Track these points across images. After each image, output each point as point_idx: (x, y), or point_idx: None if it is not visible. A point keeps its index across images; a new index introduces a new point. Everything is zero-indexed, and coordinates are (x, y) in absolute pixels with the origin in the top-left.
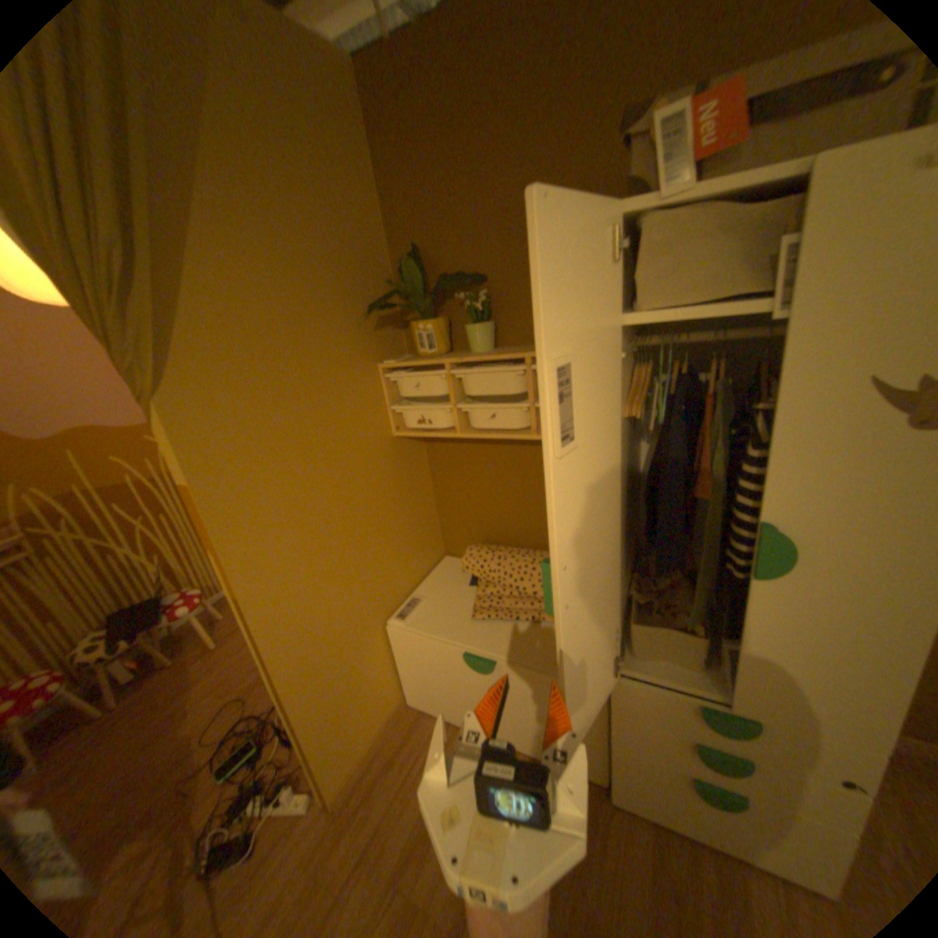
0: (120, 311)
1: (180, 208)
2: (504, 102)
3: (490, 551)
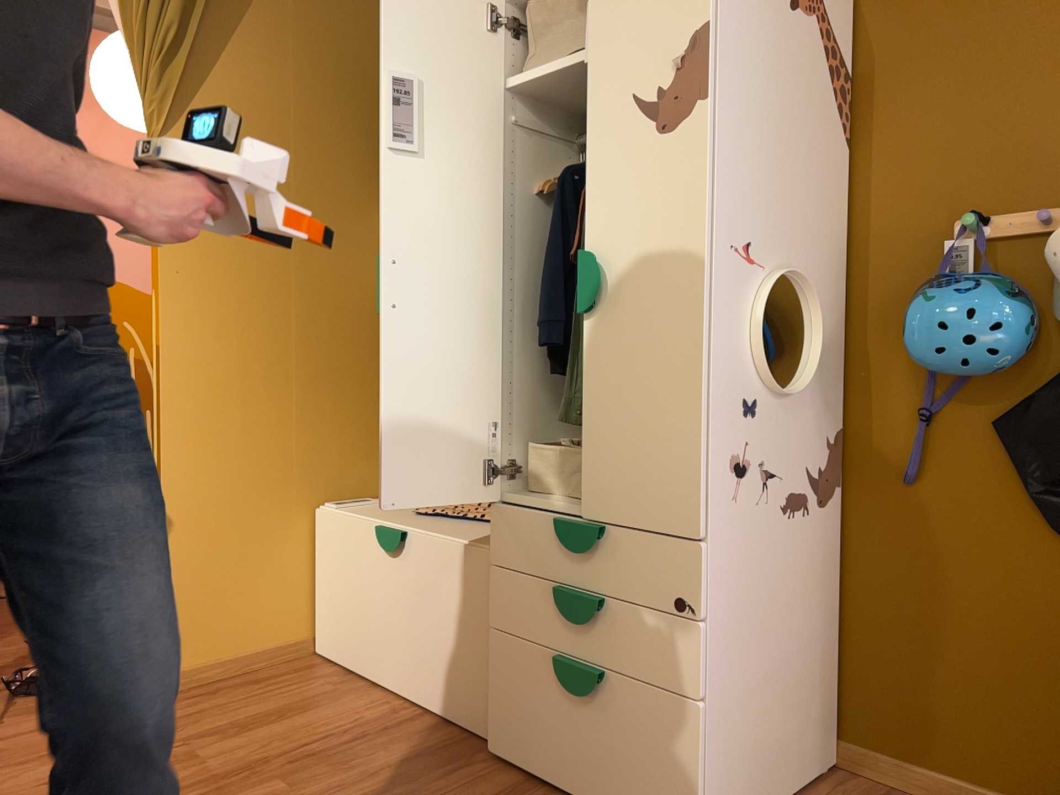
0: (164, 73)
1: (237, 20)
2: None
3: None
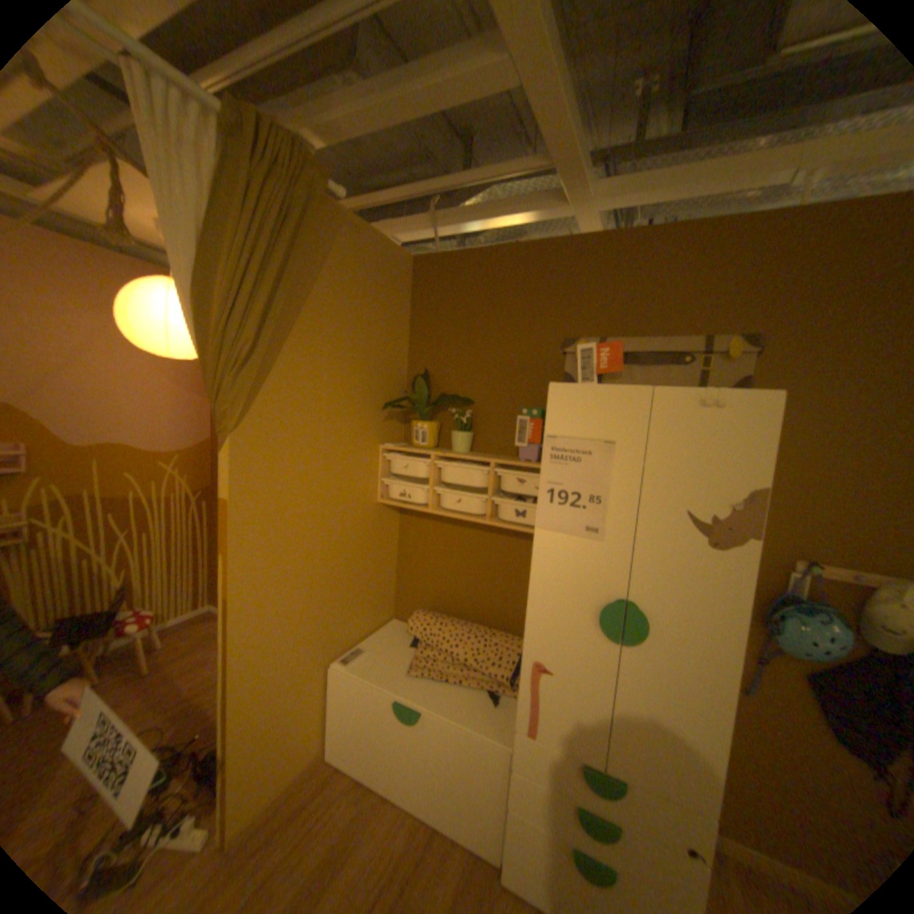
0: (234, 377)
1: (289, 324)
2: (504, 304)
3: (434, 617)
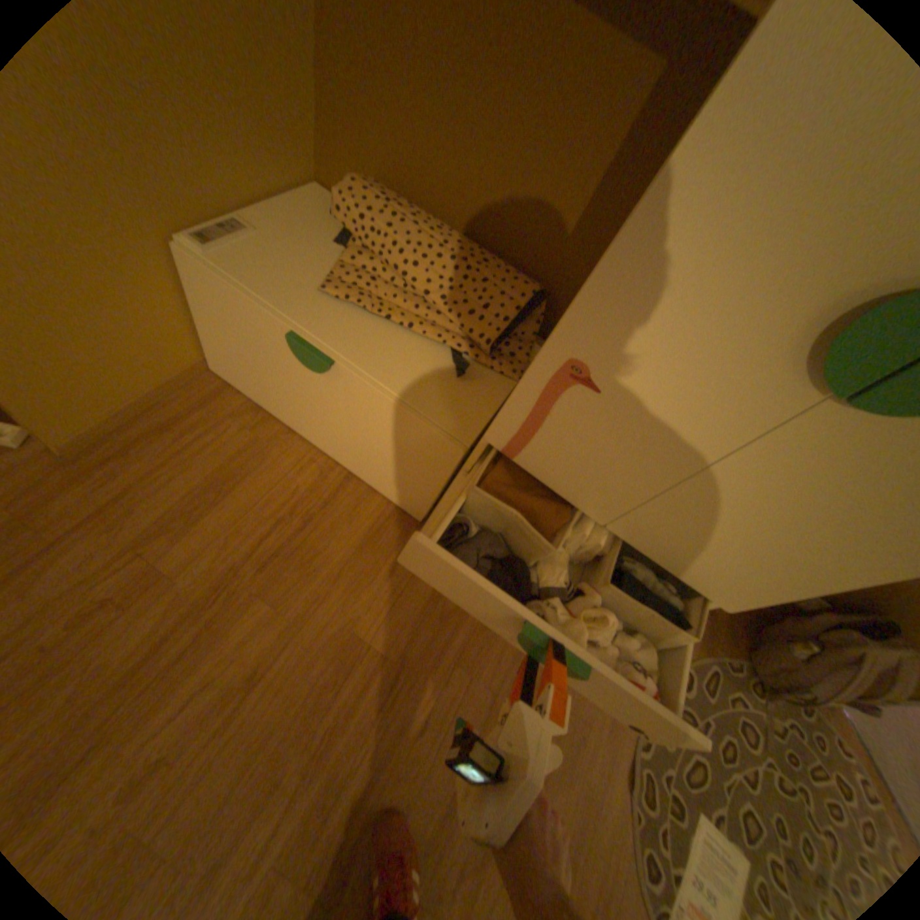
0: None
1: None
2: None
3: (384, 198)
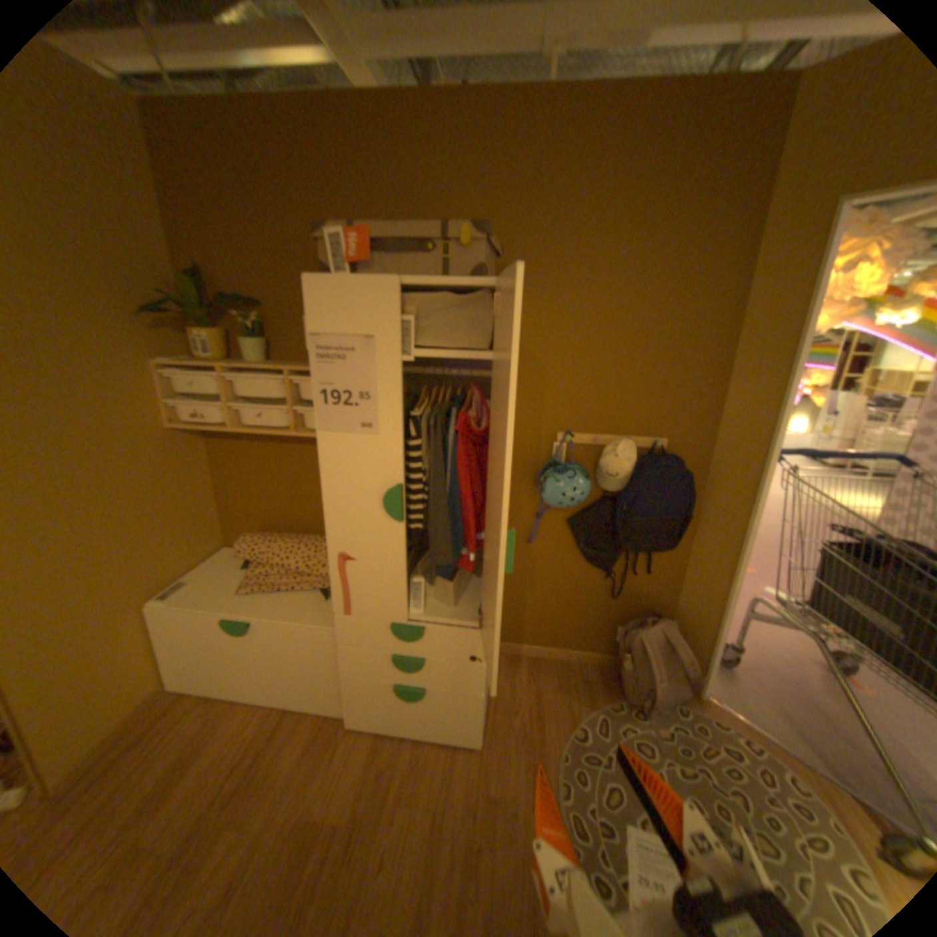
0: None
1: None
2: (274, 179)
3: (263, 537)
